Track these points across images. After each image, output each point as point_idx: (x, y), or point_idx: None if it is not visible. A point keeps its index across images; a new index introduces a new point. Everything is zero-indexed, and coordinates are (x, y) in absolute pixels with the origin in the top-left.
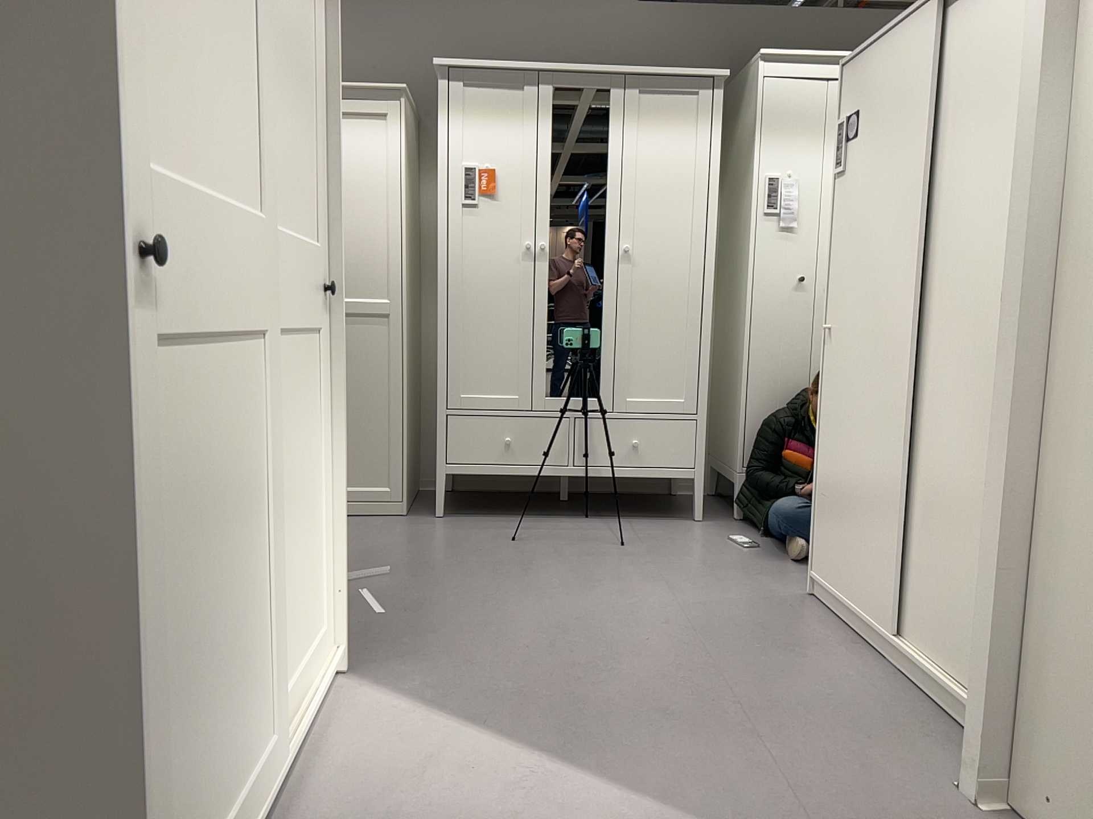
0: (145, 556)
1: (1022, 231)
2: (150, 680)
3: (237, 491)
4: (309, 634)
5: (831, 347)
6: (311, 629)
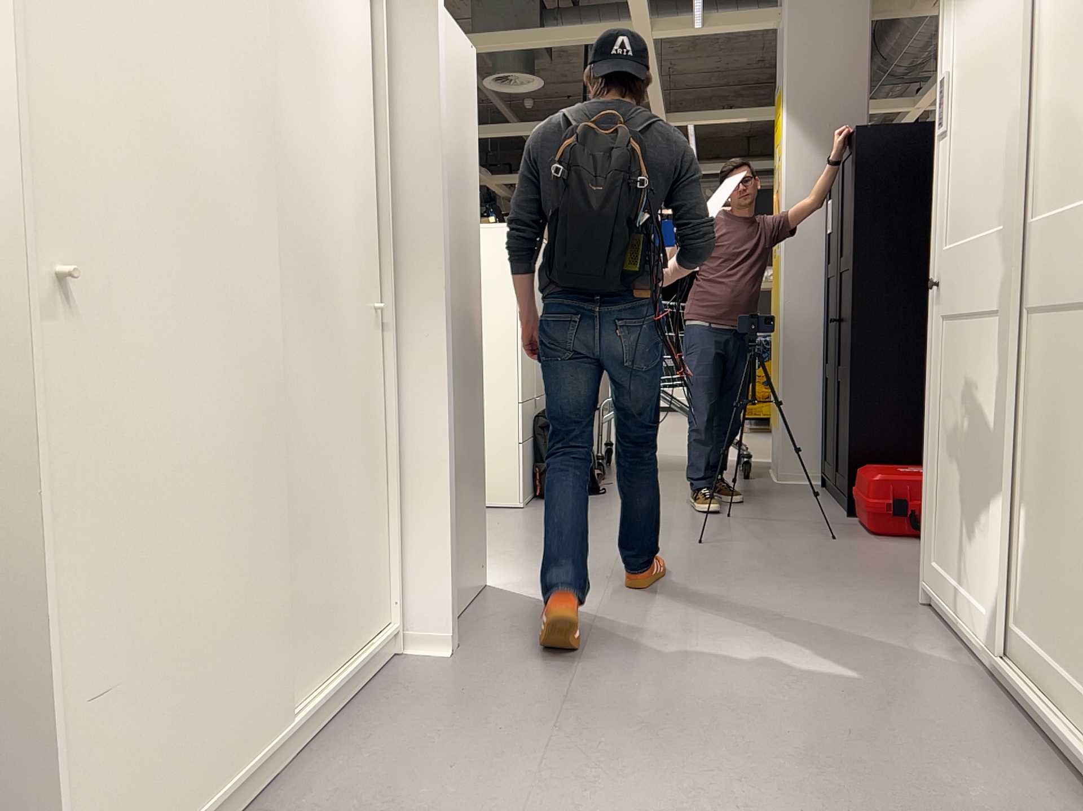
0: (934, 397)
1: (446, 235)
2: (932, 448)
3: (975, 406)
4: (1075, 661)
5: (75, 319)
6: (1081, 666)
